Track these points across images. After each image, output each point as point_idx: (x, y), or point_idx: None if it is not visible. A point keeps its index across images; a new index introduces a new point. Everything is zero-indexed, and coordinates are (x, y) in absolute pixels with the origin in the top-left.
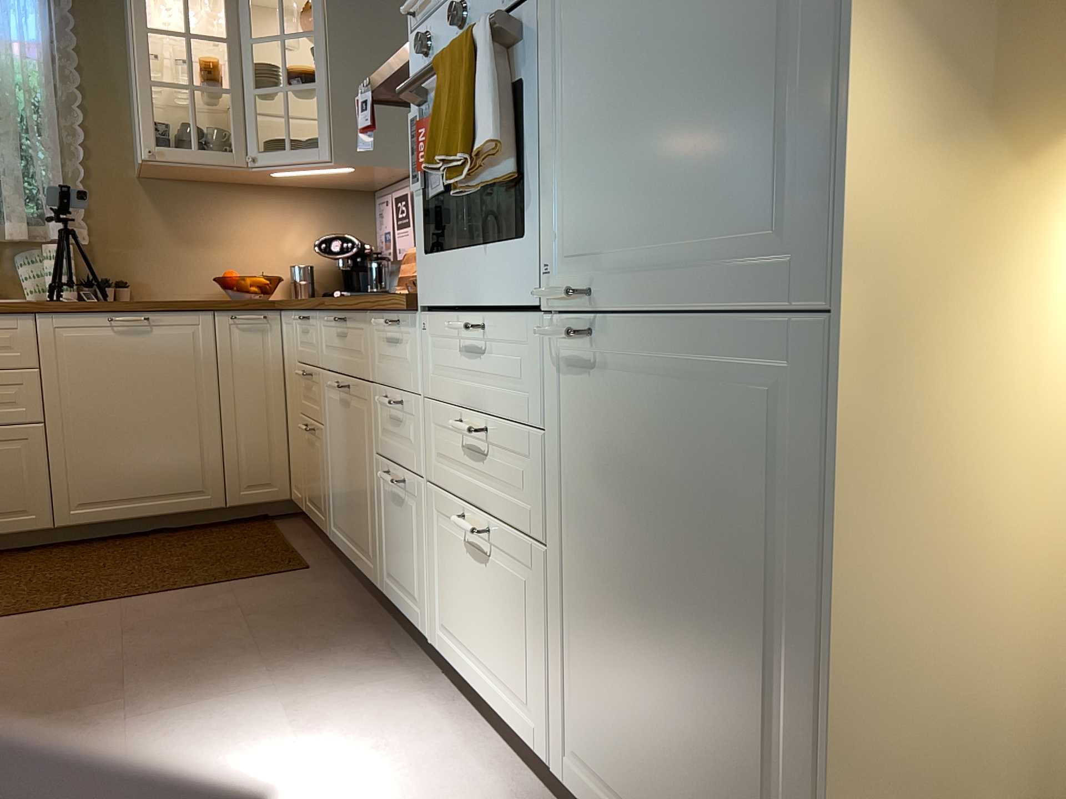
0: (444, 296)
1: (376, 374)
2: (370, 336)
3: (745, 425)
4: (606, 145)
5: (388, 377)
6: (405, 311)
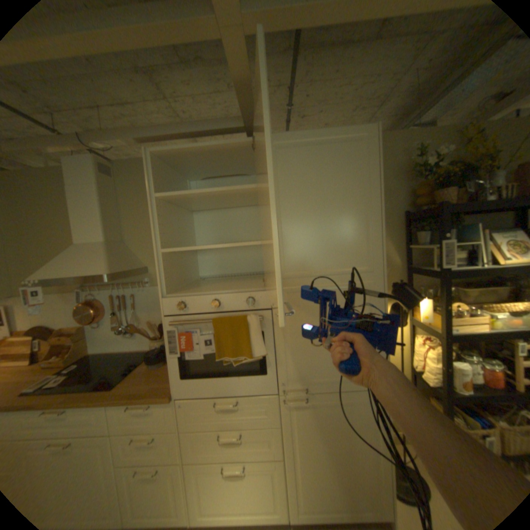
0: (198, 395)
1: (116, 432)
2: (105, 416)
3: (361, 412)
4: (306, 354)
5: (132, 431)
6: (163, 404)
